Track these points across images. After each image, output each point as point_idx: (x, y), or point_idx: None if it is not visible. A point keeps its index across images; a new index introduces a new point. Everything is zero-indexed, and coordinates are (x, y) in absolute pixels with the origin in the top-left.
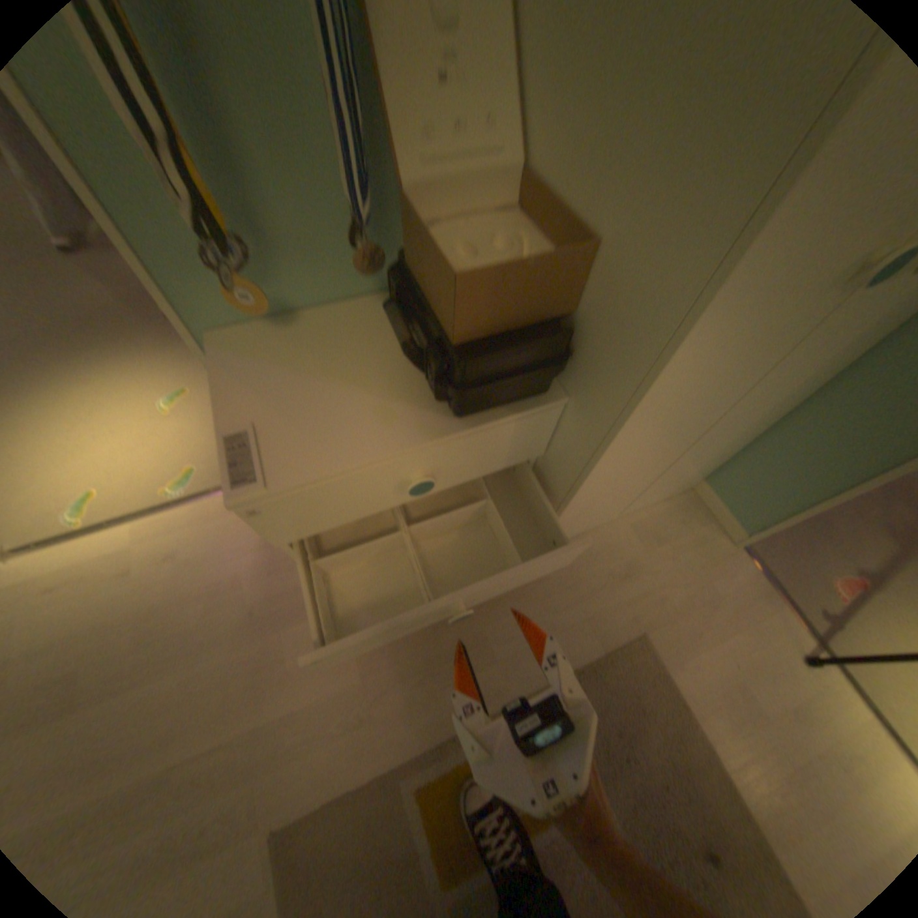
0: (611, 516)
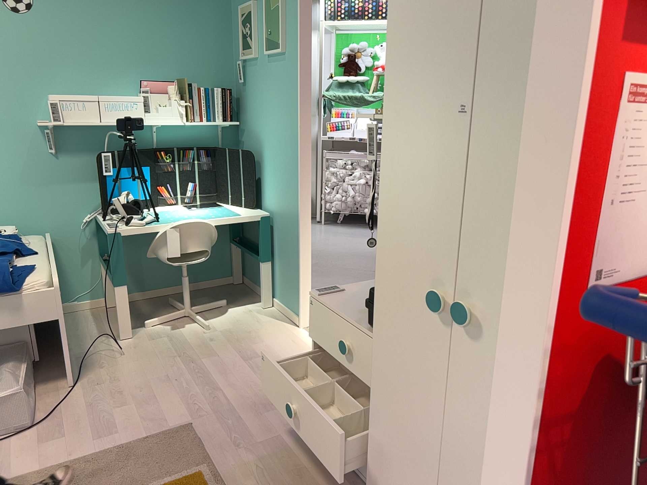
0: None
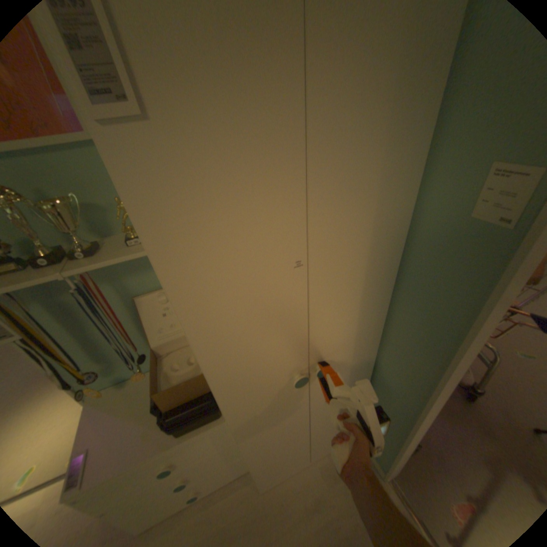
0: (302, 466)
